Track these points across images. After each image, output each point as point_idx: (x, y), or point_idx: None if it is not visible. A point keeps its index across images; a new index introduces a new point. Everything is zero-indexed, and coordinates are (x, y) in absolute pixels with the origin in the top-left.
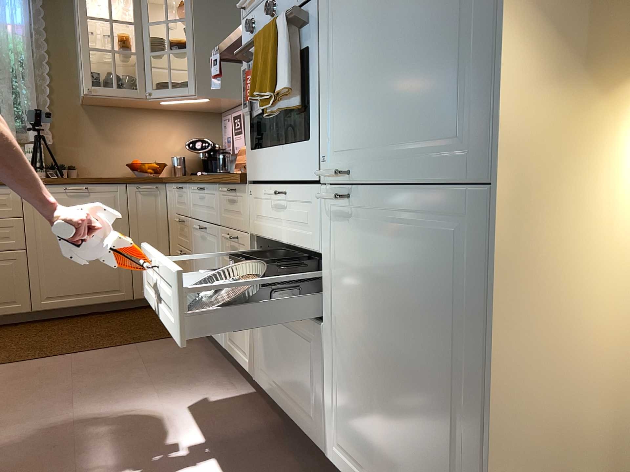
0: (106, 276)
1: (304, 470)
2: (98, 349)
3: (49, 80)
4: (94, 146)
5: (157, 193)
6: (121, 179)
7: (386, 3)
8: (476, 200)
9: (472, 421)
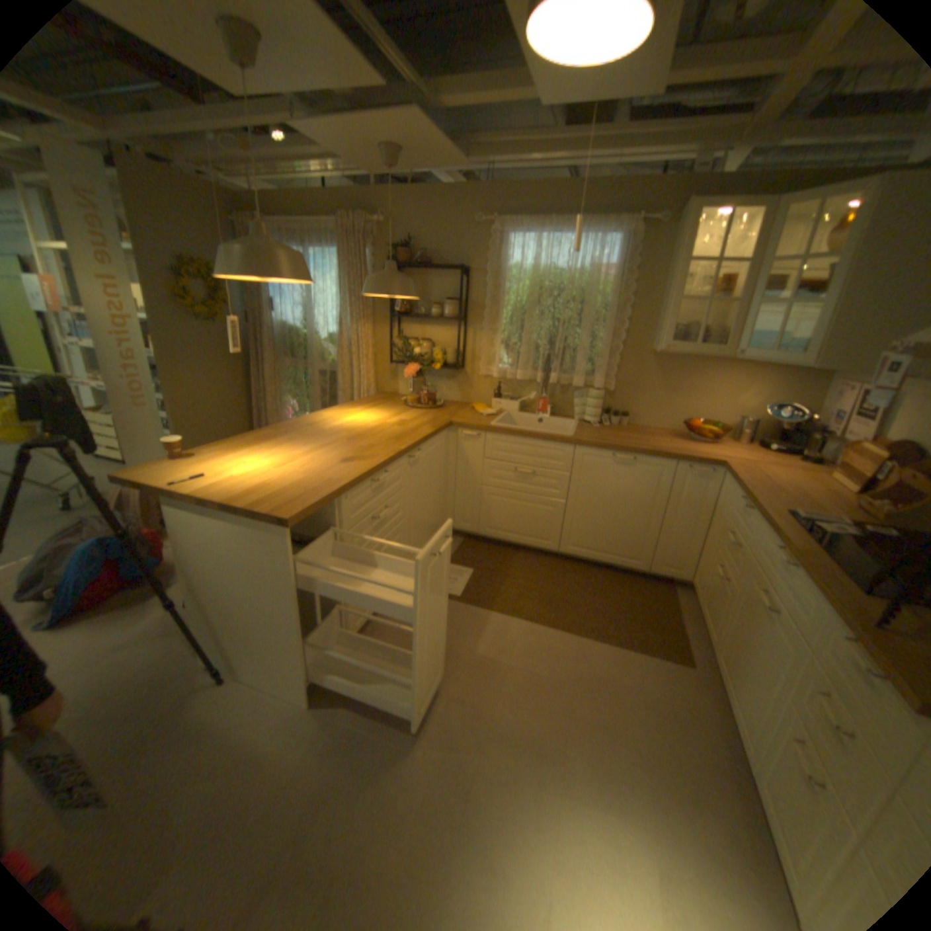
0: (629, 545)
1: None
2: (604, 643)
3: (627, 325)
4: (654, 394)
5: (712, 477)
6: (674, 457)
7: None
8: None
9: None
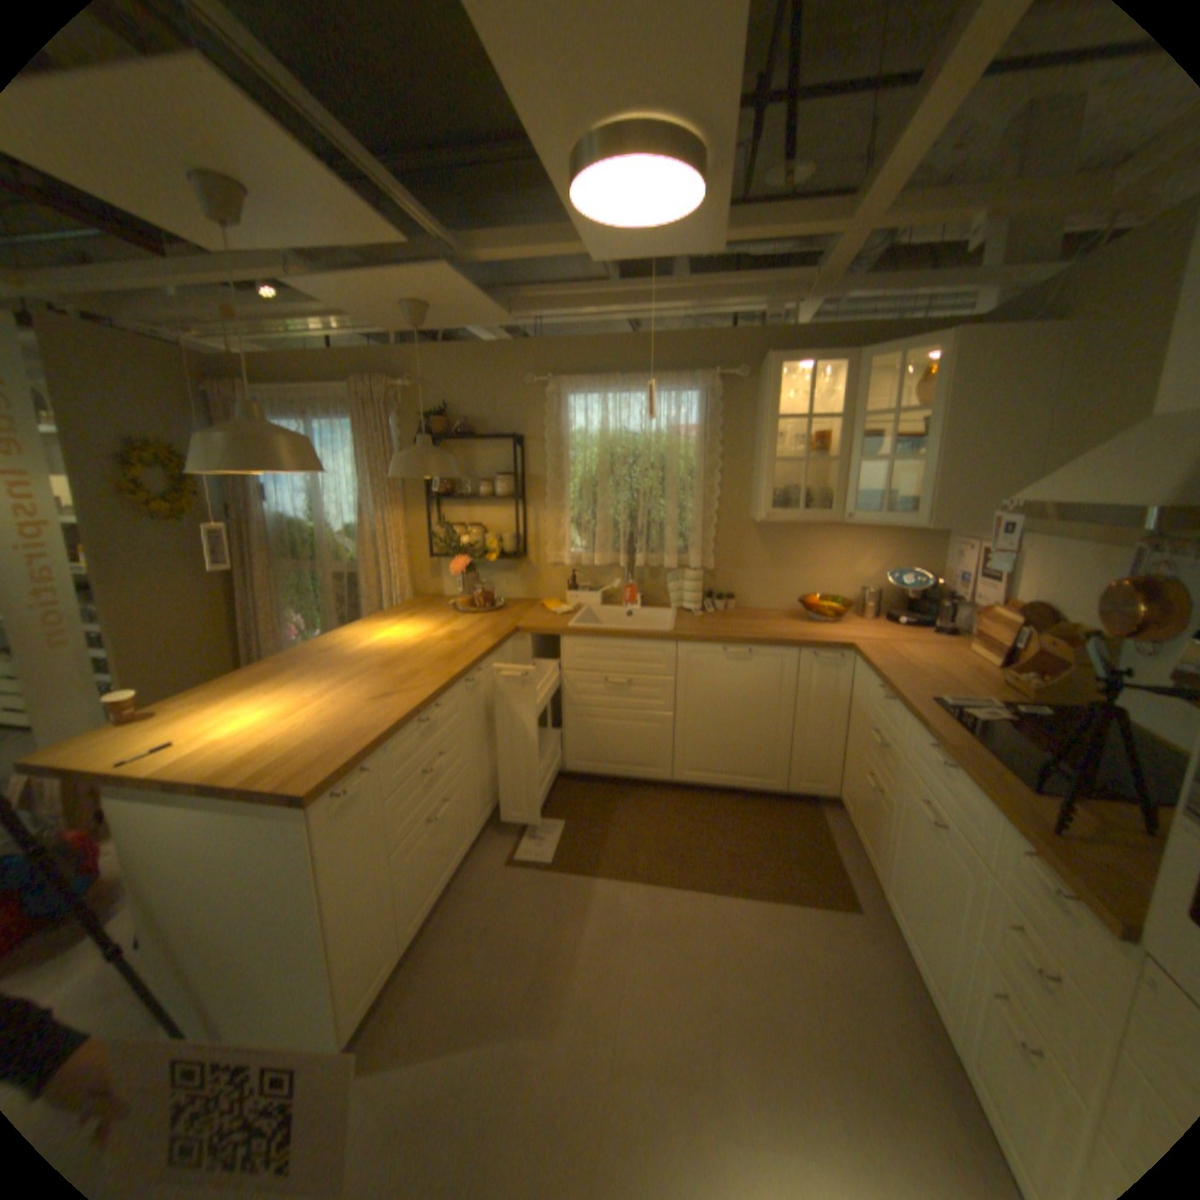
0: (758, 759)
1: None
2: (746, 899)
3: (717, 493)
4: (759, 569)
5: (842, 664)
6: (795, 644)
7: None
8: None
9: None
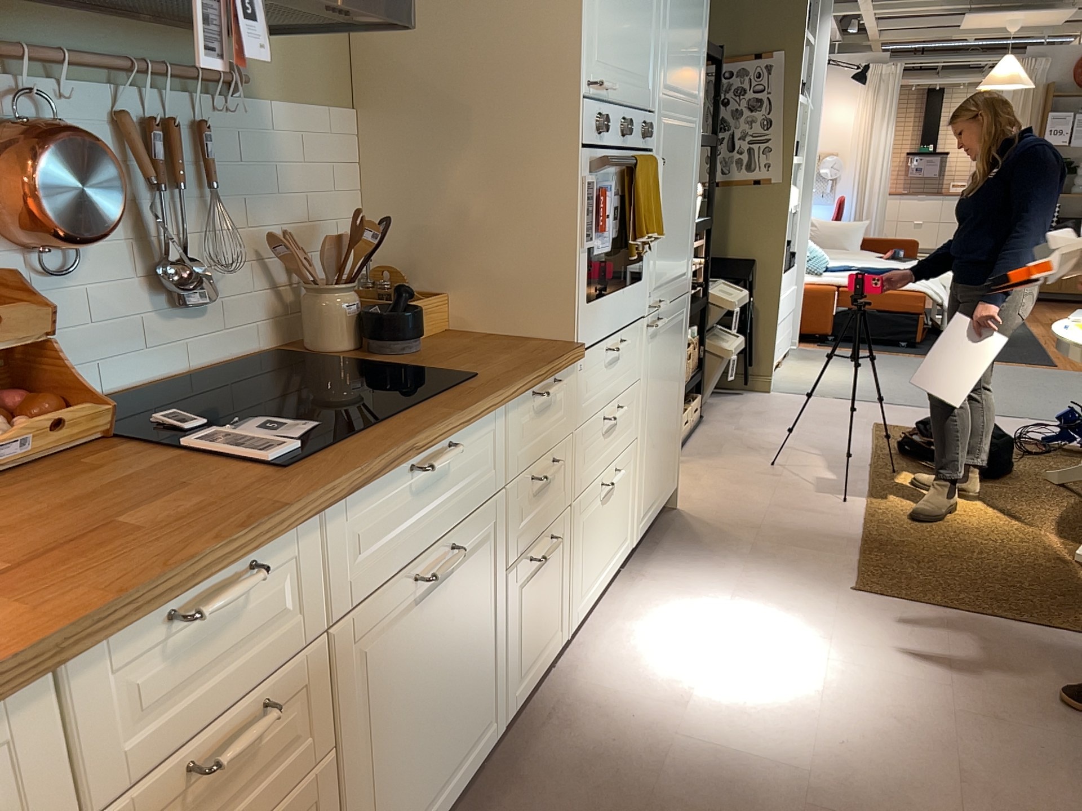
0: None
1: (625, 592)
2: None
3: None
4: None
5: None
6: None
7: (676, 189)
8: (686, 298)
9: (679, 401)
